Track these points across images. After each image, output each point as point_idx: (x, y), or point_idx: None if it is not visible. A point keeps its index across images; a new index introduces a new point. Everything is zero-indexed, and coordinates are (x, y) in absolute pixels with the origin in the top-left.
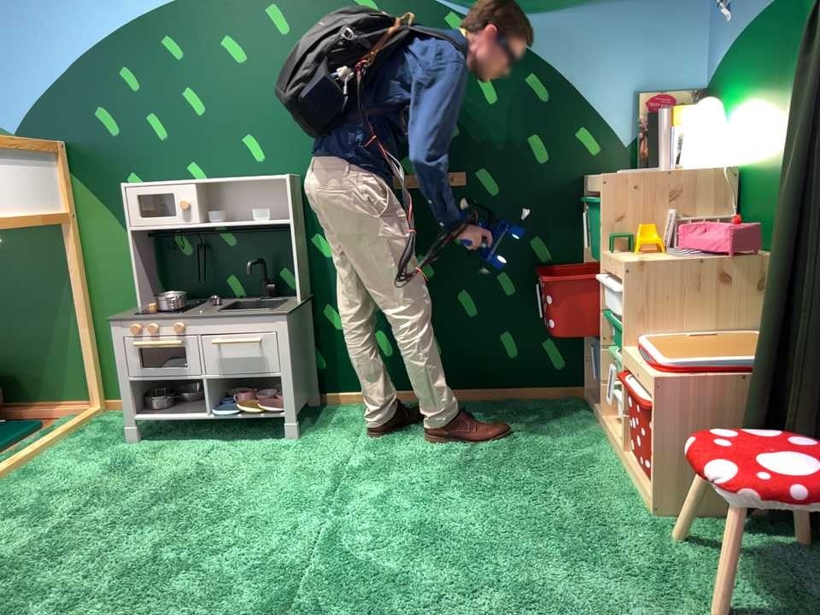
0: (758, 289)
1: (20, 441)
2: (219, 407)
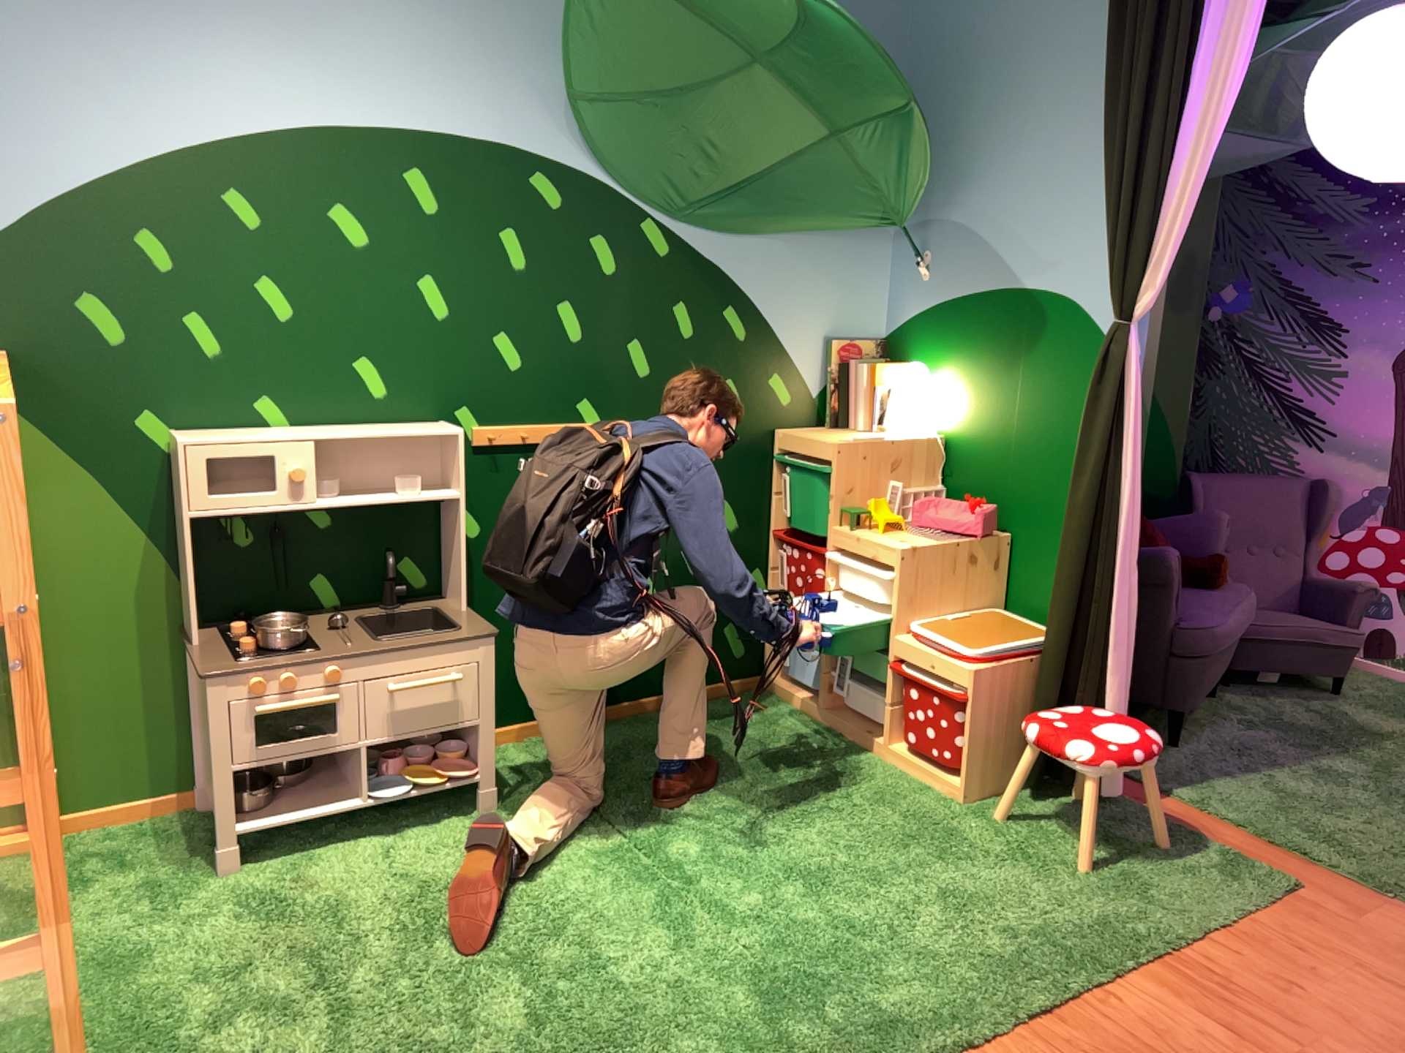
0: (988, 566)
1: None
2: (367, 779)
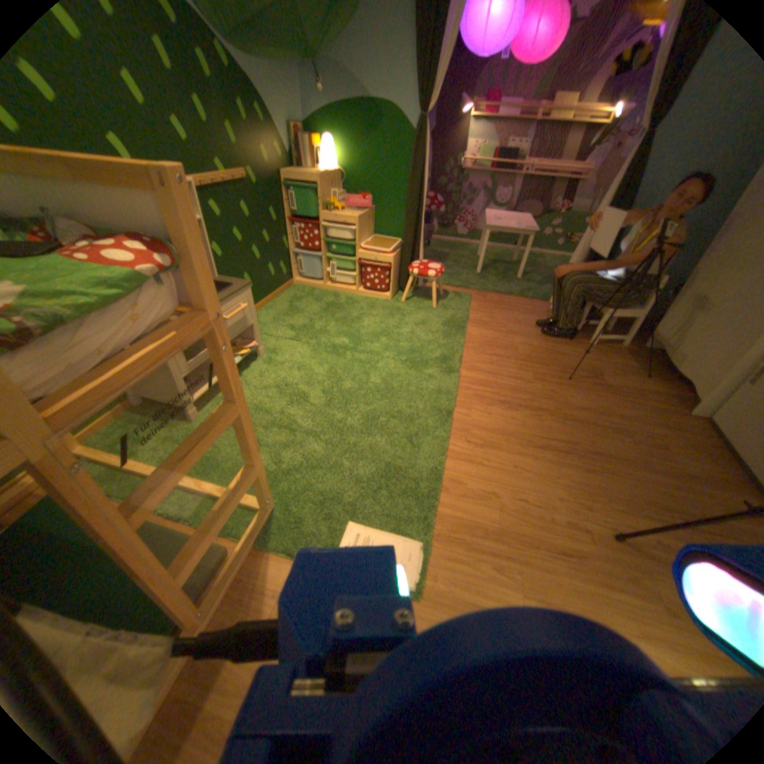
0: (369, 219)
1: None
2: None
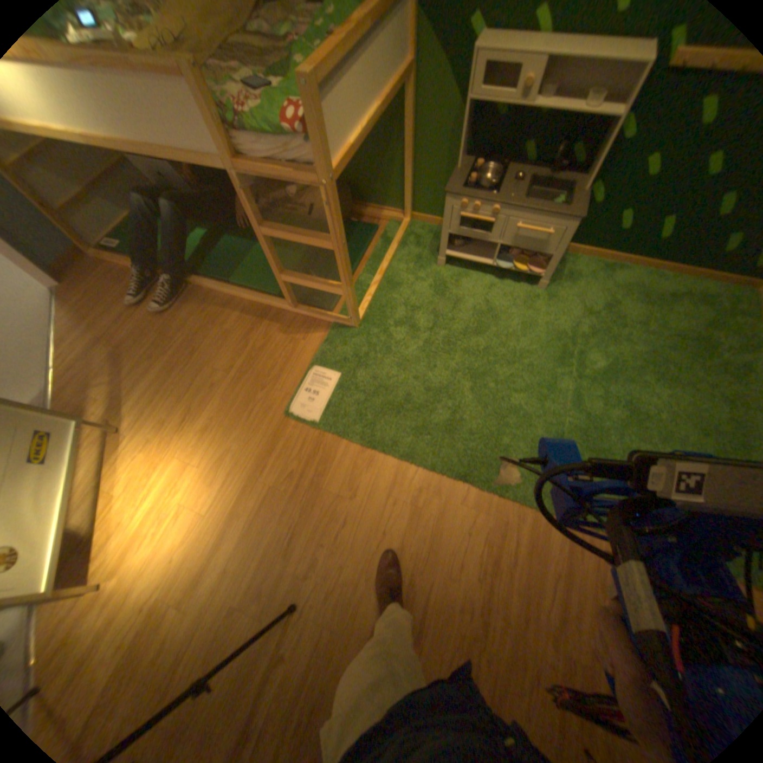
0: None
1: (371, 244)
2: (497, 255)
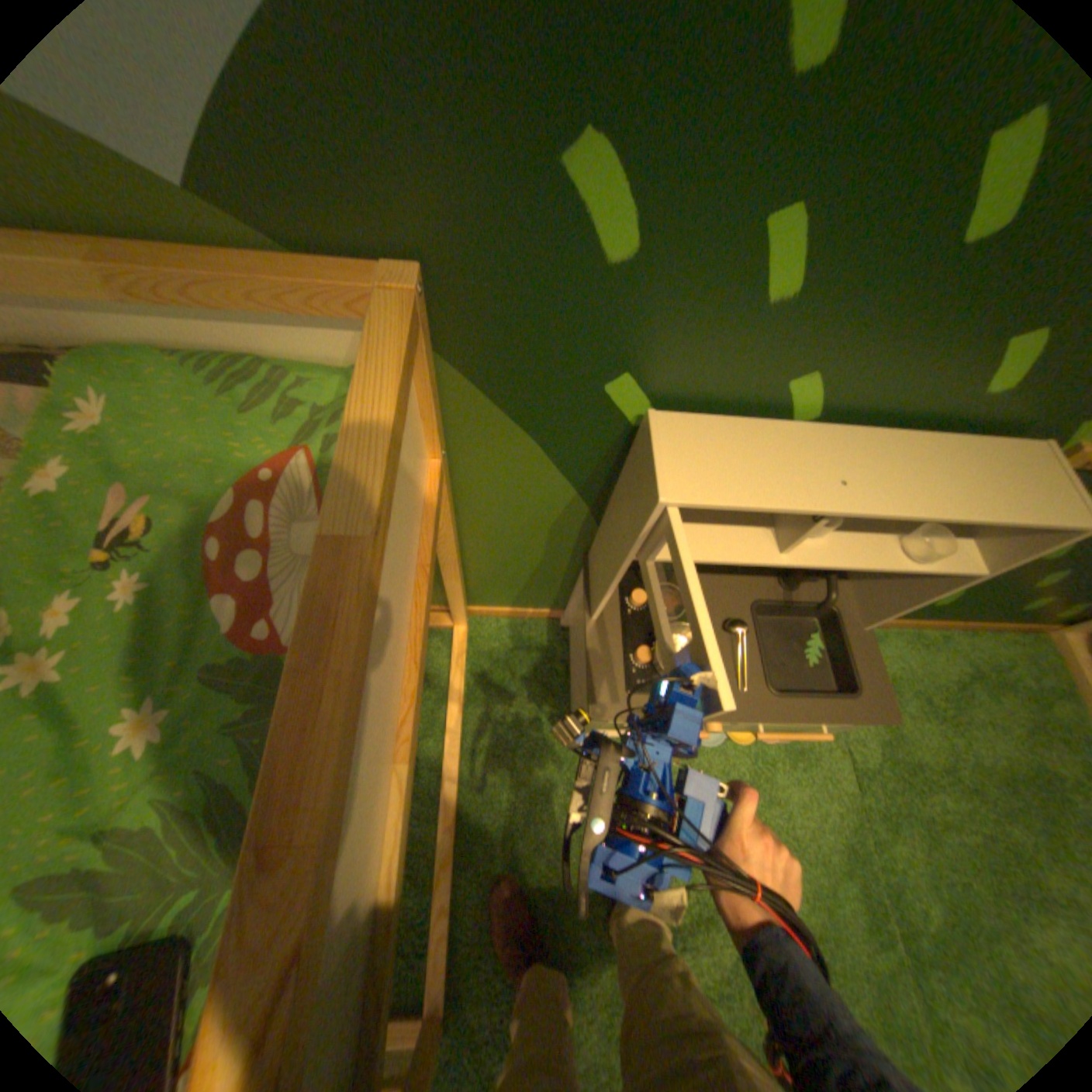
0: None
1: None
2: None
